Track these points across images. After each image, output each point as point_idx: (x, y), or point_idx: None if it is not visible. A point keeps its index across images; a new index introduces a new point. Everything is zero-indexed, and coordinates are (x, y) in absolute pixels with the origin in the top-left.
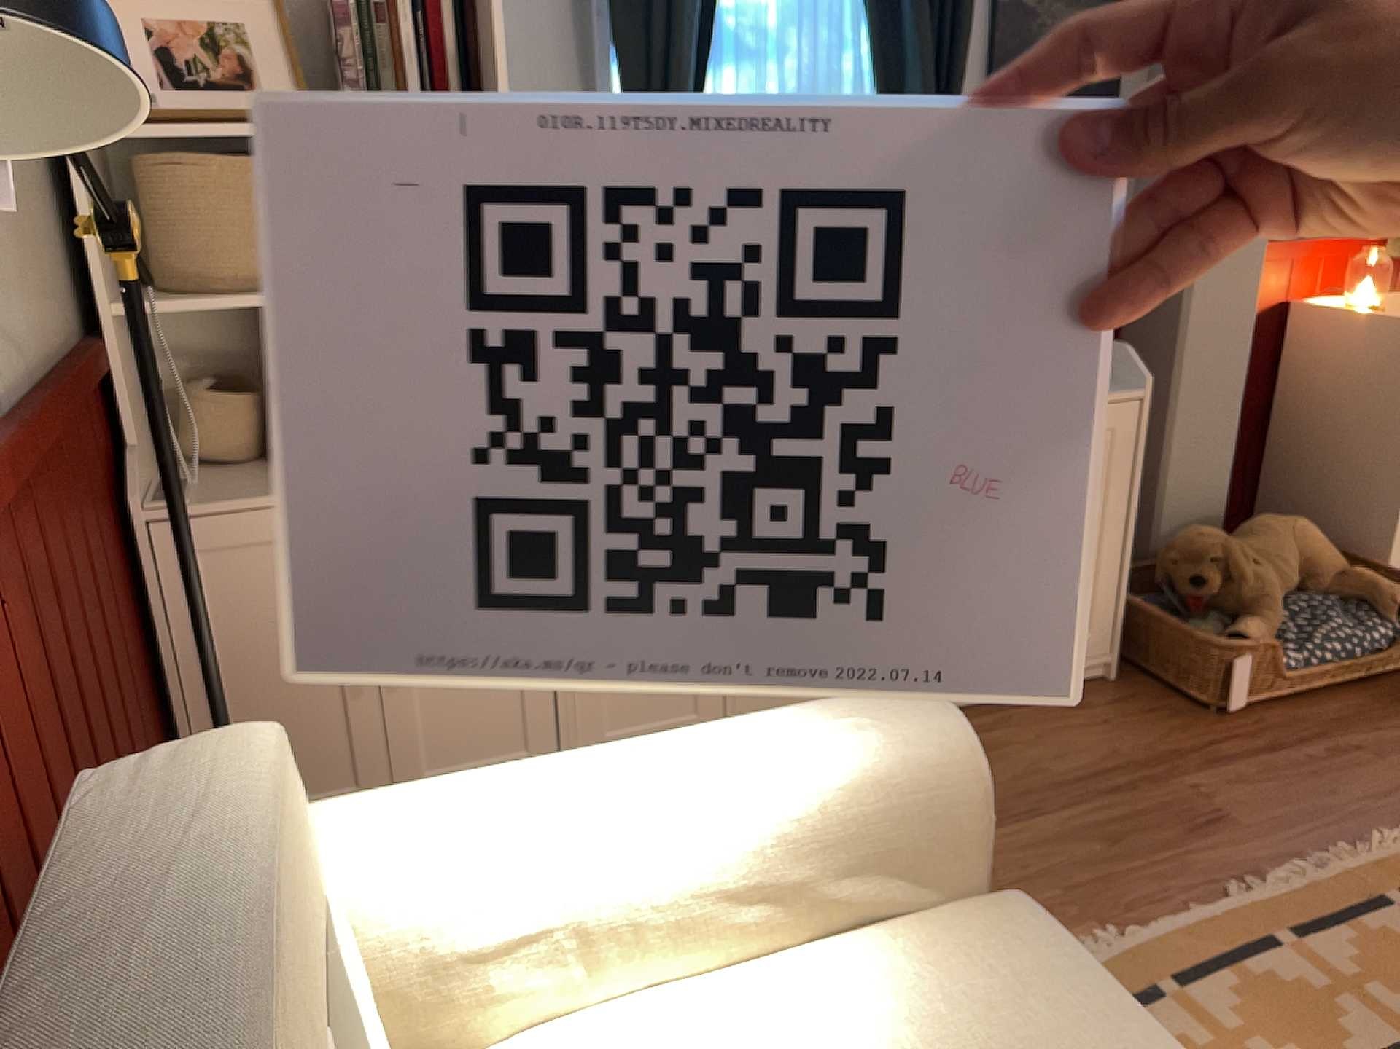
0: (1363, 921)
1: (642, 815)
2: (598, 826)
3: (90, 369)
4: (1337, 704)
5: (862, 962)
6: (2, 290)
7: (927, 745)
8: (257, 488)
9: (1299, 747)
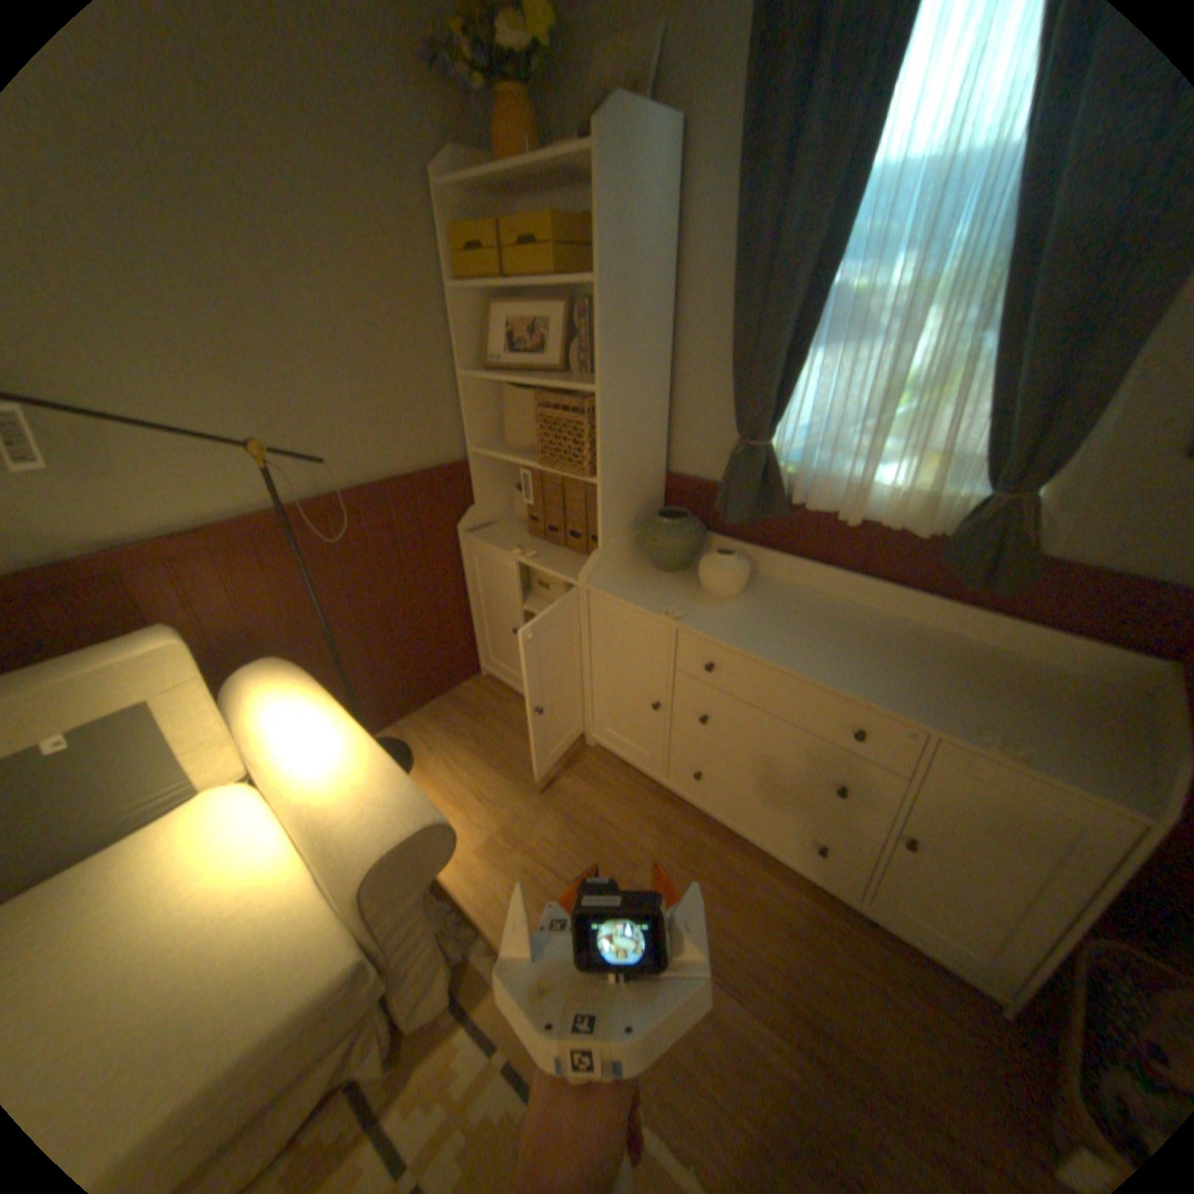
0: None
1: (287, 760)
2: (278, 750)
3: (440, 474)
4: None
5: (290, 894)
6: (363, 445)
7: (358, 847)
8: (502, 538)
9: None
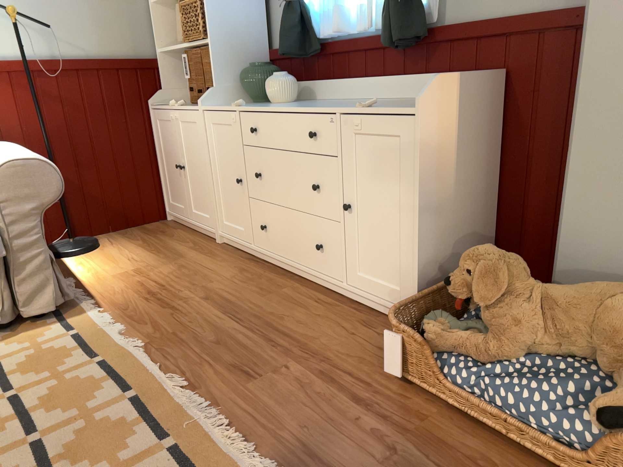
0: (144, 423)
1: None
2: None
3: (136, 65)
4: (478, 443)
5: None
6: (85, 39)
7: (1, 163)
8: (172, 106)
9: (371, 414)
